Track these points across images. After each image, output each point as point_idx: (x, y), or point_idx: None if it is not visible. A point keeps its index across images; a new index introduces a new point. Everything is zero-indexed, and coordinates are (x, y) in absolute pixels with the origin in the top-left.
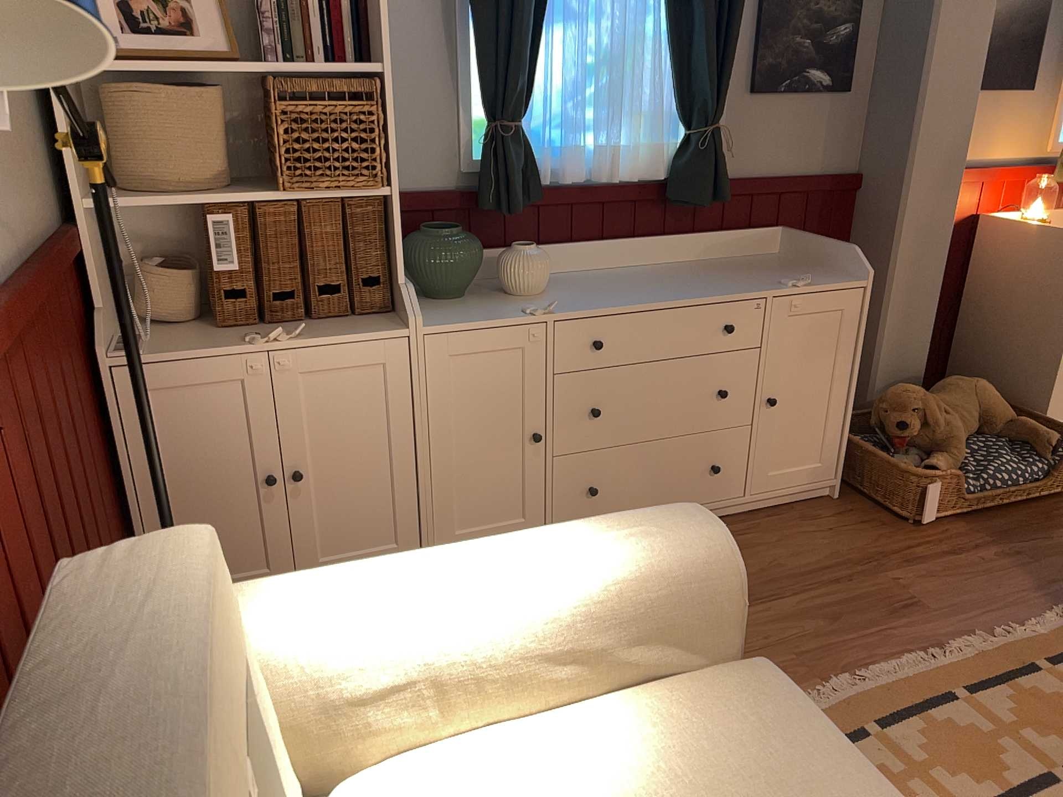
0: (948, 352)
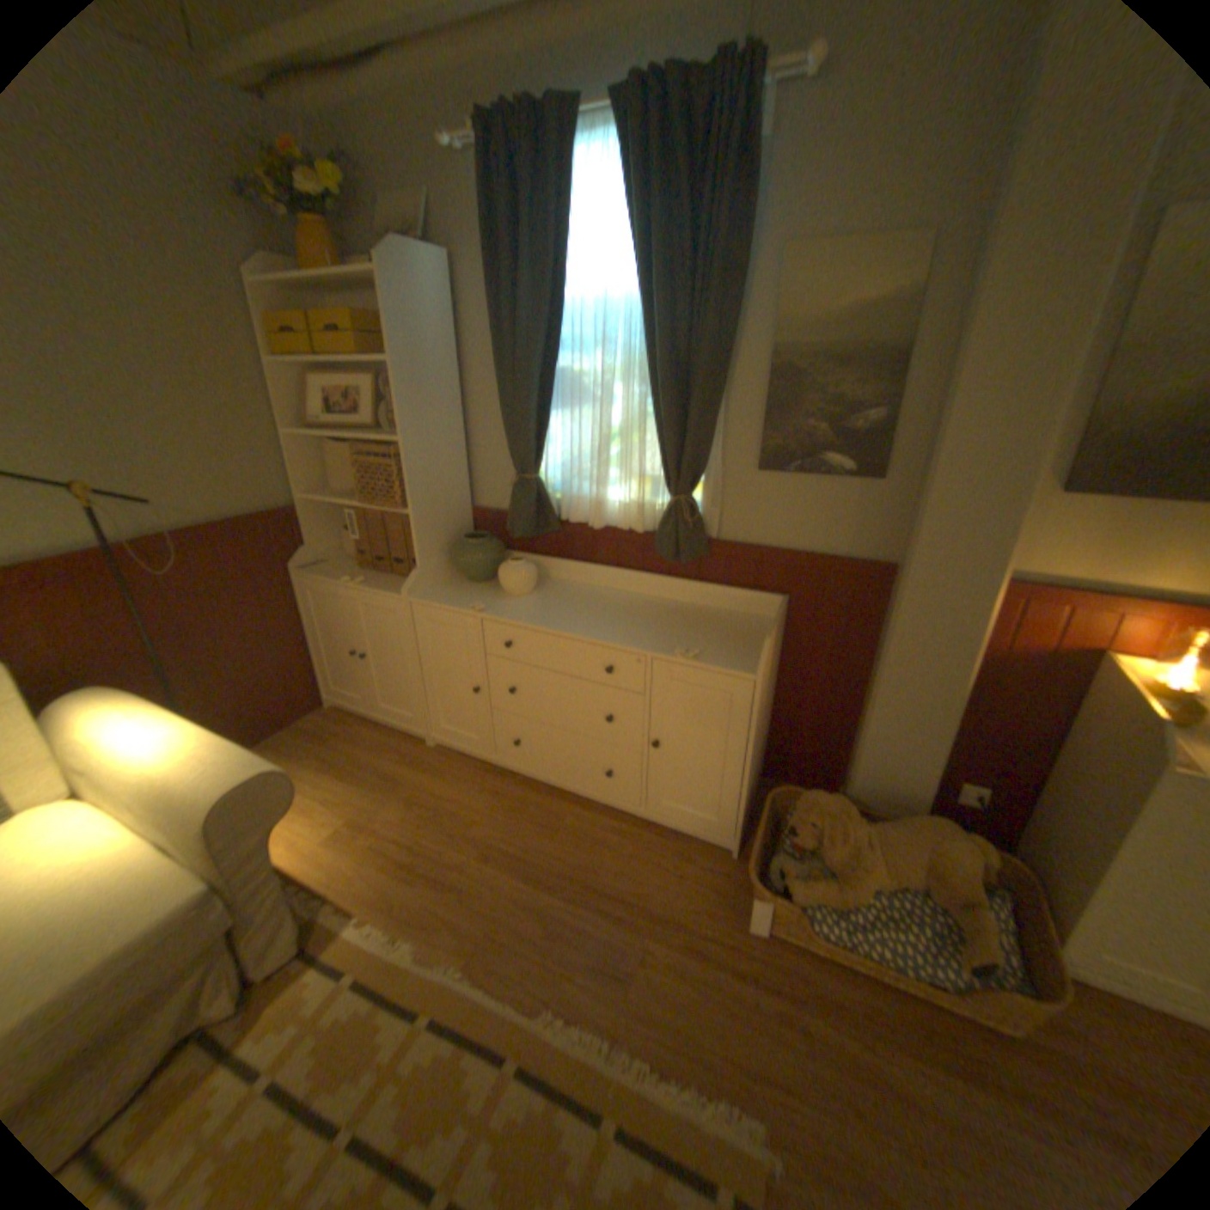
0: (1037, 797)
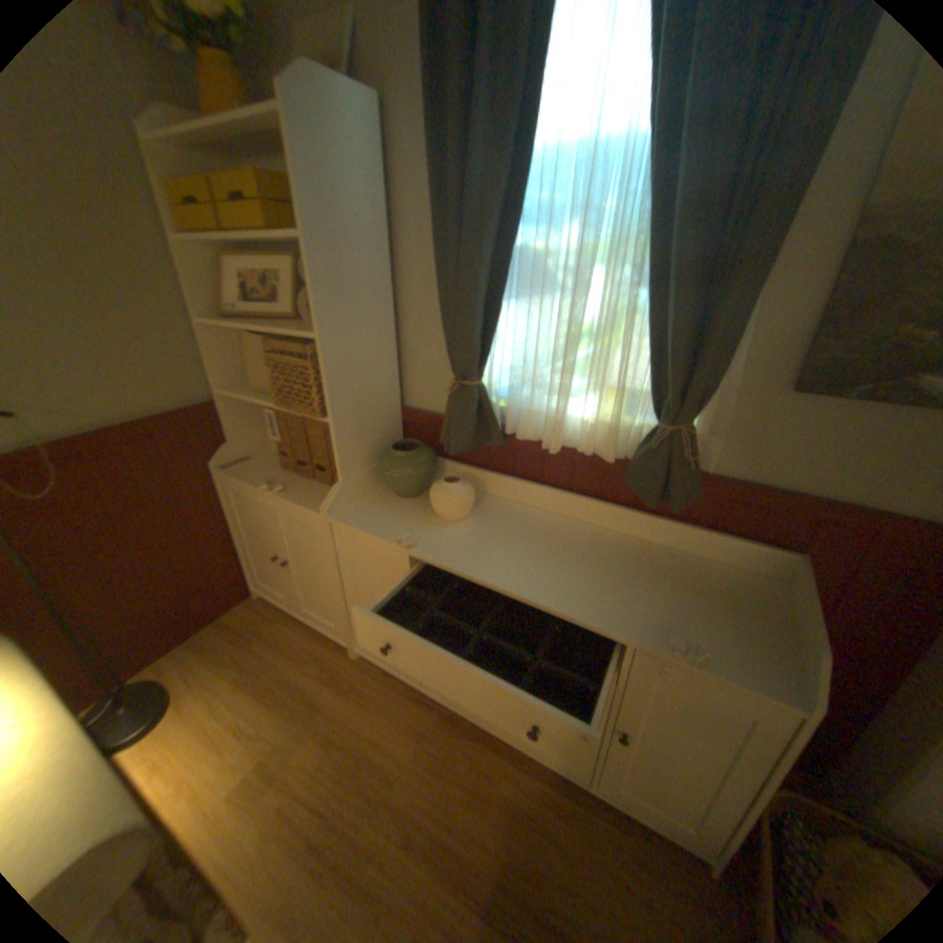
0: None
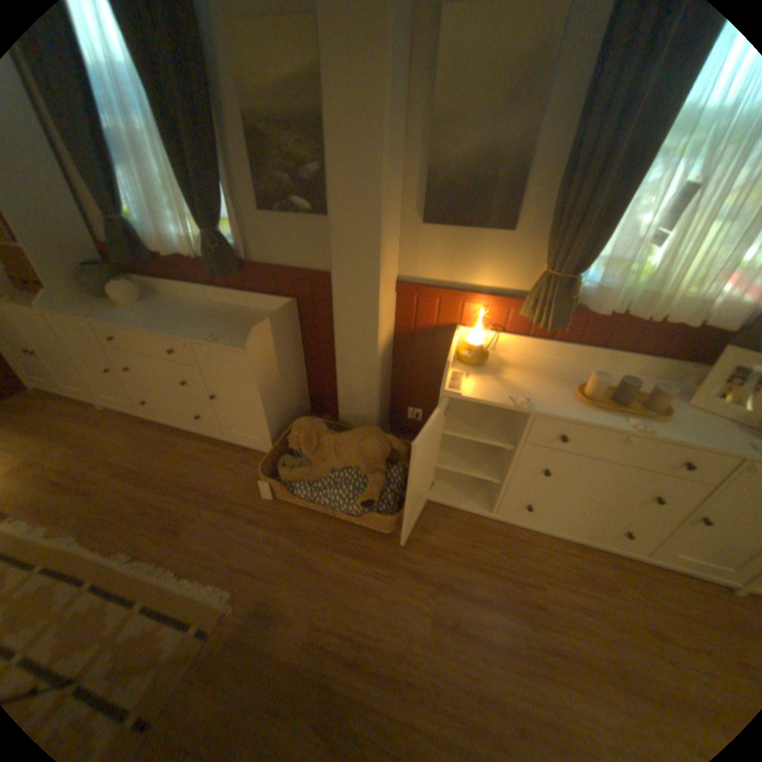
0: None
